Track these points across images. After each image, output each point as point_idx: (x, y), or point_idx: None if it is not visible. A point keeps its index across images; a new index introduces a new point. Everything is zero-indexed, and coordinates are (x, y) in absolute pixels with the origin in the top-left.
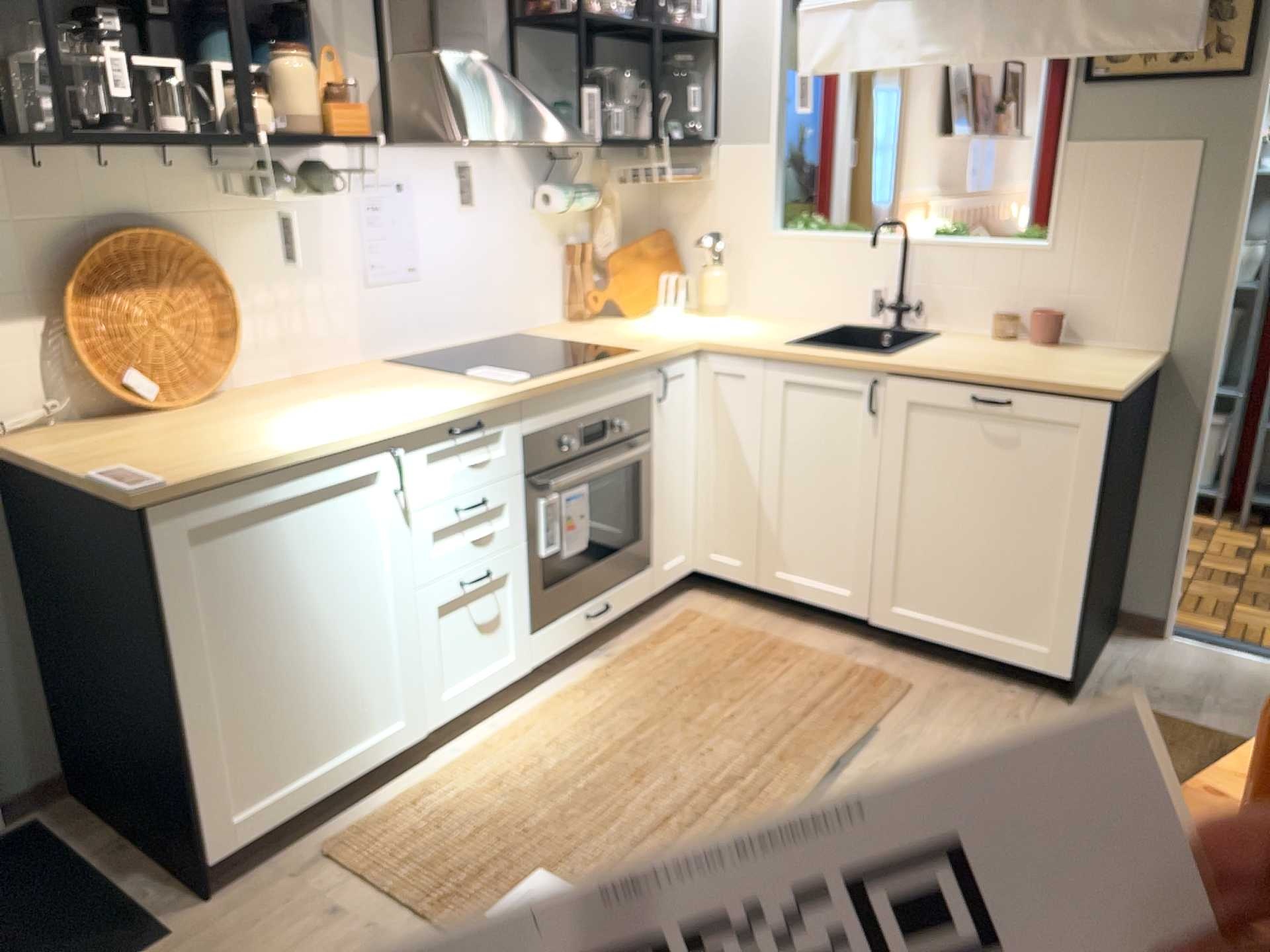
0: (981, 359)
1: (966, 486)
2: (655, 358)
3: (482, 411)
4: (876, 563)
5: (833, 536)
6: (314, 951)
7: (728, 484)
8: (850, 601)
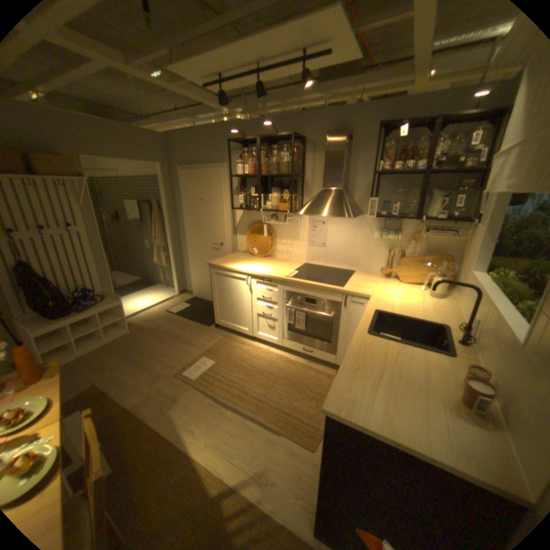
0: (382, 363)
1: None
2: (341, 291)
3: (270, 278)
4: None
5: None
6: (202, 340)
7: None
8: None
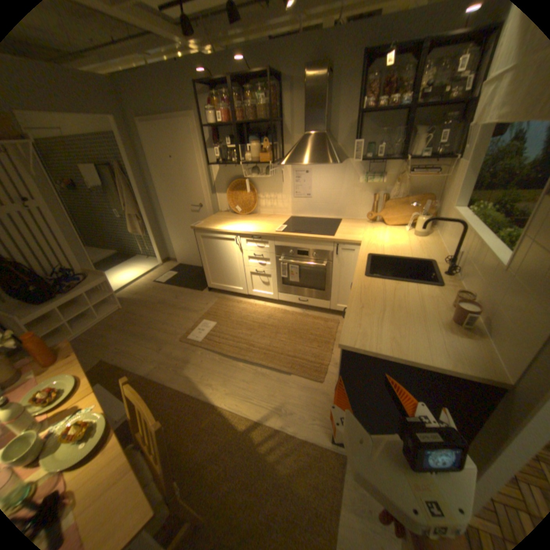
0: (382, 300)
1: None
2: (331, 240)
3: (260, 235)
4: None
5: None
6: (198, 305)
7: None
8: None
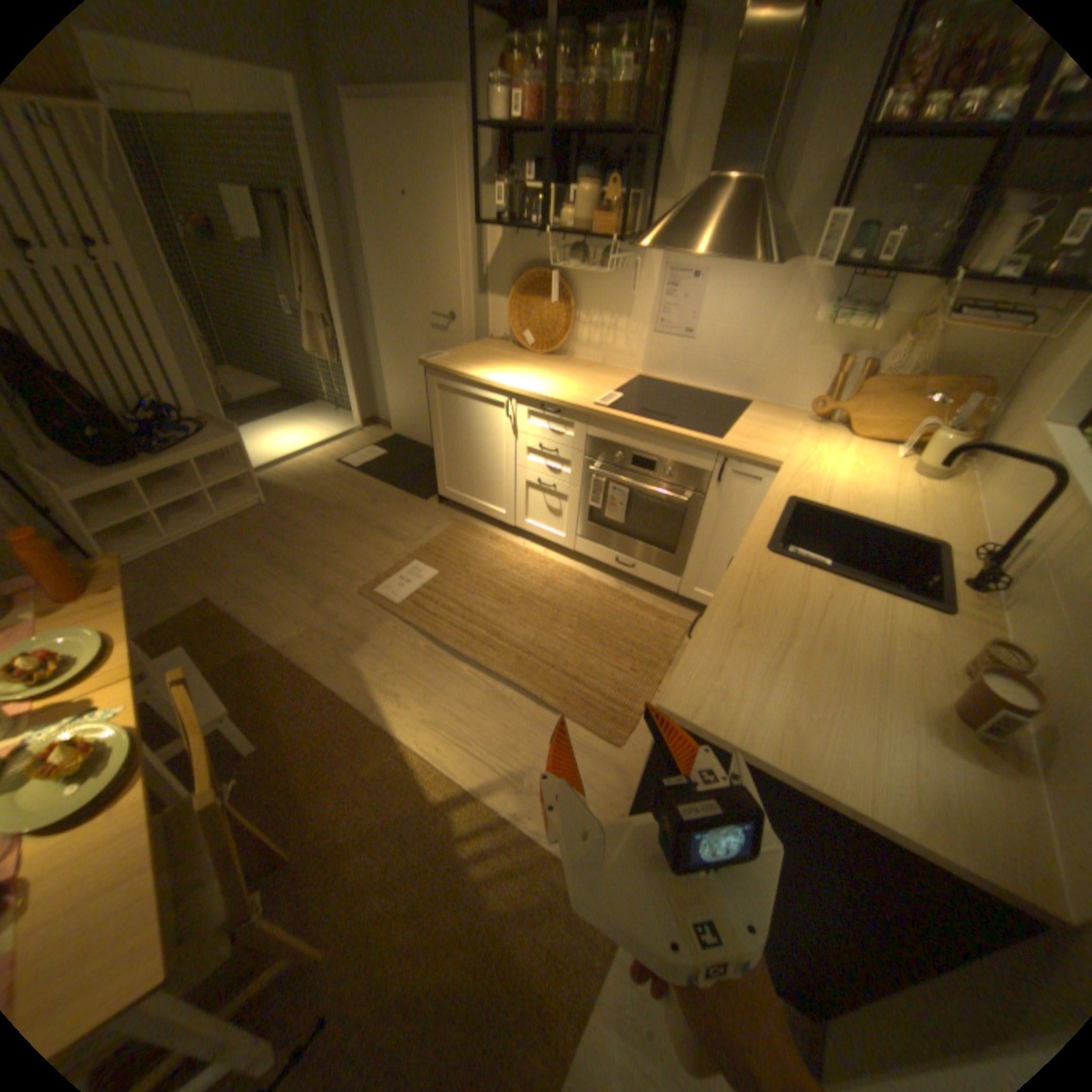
0: (793, 619)
1: None
2: (714, 448)
3: (560, 407)
4: None
5: None
6: (413, 528)
7: None
8: None
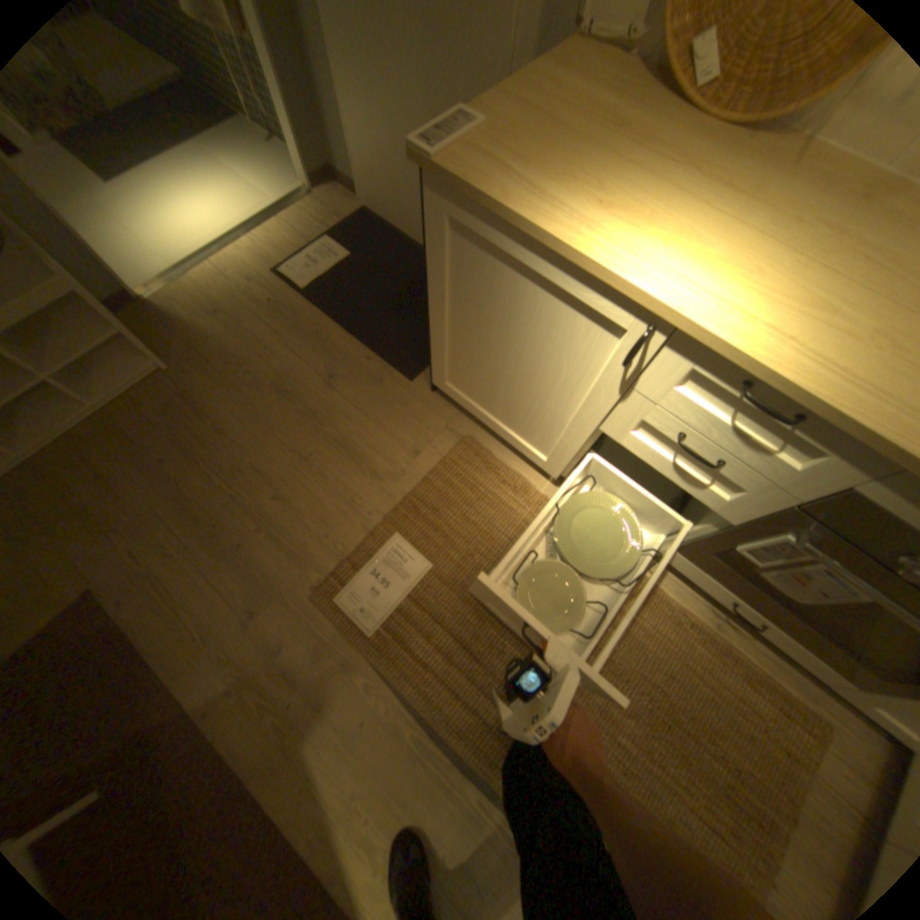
0: None
1: None
2: None
3: (826, 415)
4: None
5: None
6: (393, 447)
7: None
8: None
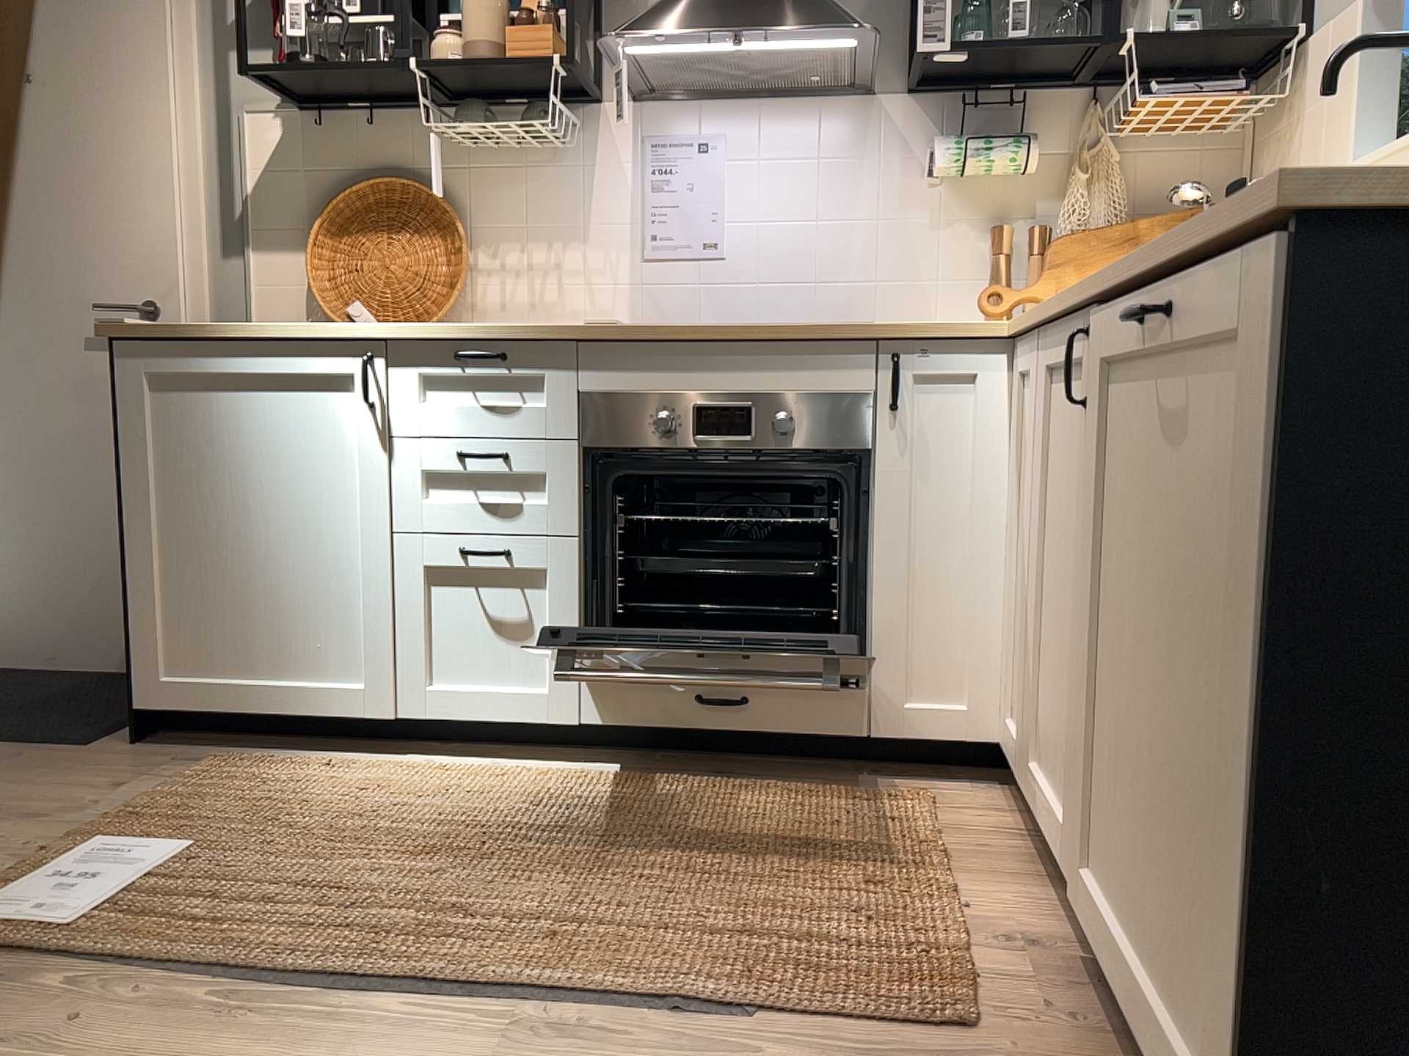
0: None
1: (1157, 568)
2: (873, 332)
3: (506, 341)
4: (1090, 759)
5: (1070, 692)
6: (61, 794)
7: (1024, 584)
8: (1069, 841)
